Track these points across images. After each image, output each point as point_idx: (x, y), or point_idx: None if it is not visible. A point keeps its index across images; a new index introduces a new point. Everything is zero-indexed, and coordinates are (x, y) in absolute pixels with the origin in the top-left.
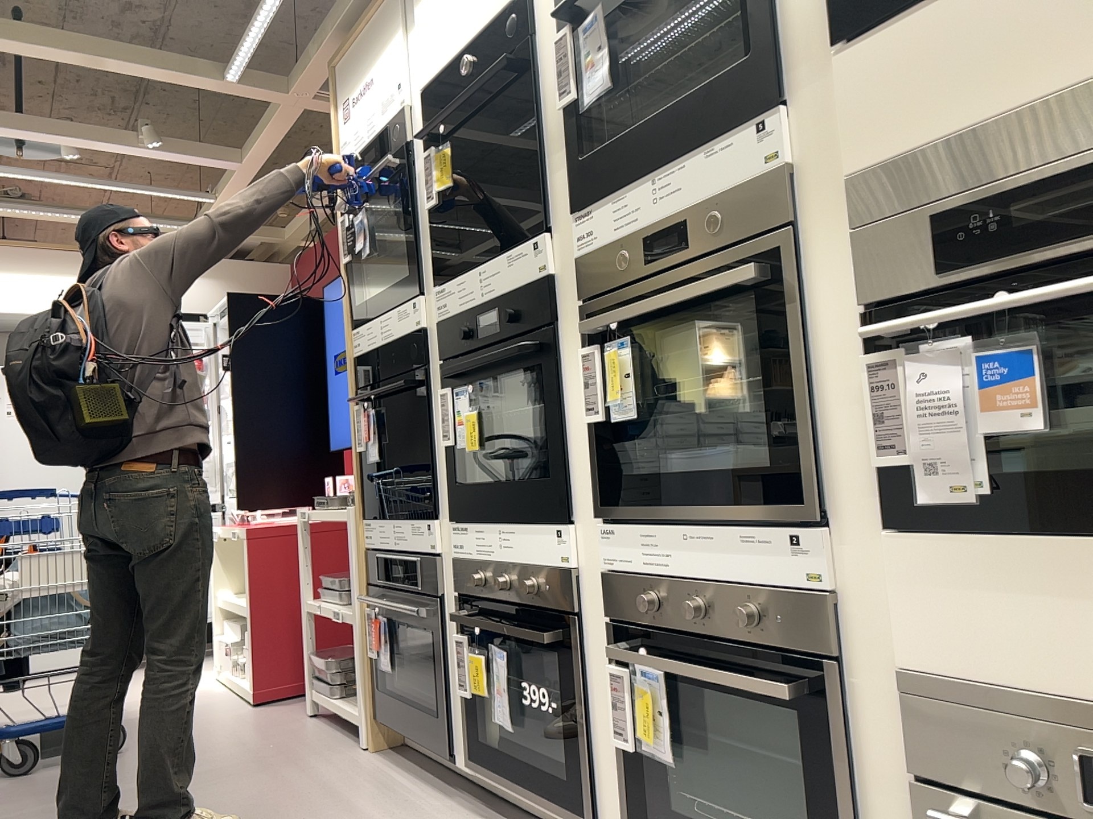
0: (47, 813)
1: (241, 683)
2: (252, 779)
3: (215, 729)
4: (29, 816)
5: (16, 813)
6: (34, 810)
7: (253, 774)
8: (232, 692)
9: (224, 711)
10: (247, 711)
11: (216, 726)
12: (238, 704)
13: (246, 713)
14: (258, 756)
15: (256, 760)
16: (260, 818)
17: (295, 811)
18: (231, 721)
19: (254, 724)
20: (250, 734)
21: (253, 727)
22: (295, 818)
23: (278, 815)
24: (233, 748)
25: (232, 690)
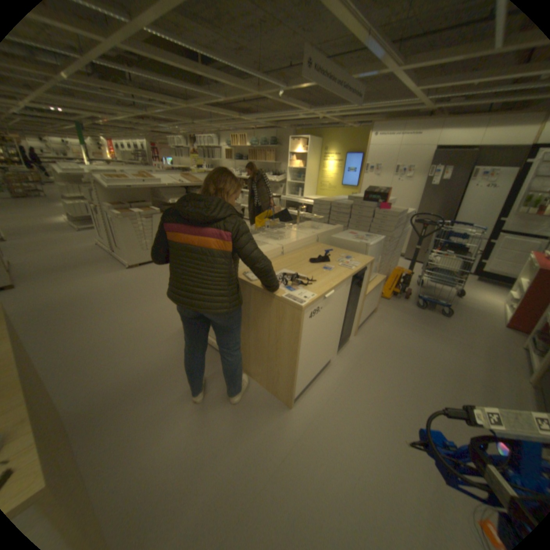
0: (417, 329)
1: (508, 317)
2: (476, 363)
3: (483, 331)
4: (413, 327)
5: (412, 323)
6: (416, 325)
7: (479, 361)
8: (504, 317)
9: (494, 324)
10: (502, 329)
11: (485, 329)
12: (502, 324)
13: (500, 330)
14: (487, 354)
15: (485, 356)
16: (465, 380)
17: (478, 388)
18: (492, 331)
19: (499, 338)
20: (493, 342)
21: (497, 339)
22: (476, 391)
23: (472, 384)
24: (482, 344)
25: (505, 316)
